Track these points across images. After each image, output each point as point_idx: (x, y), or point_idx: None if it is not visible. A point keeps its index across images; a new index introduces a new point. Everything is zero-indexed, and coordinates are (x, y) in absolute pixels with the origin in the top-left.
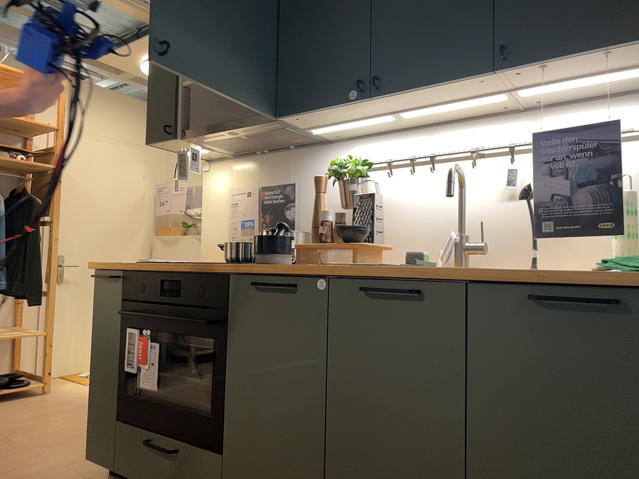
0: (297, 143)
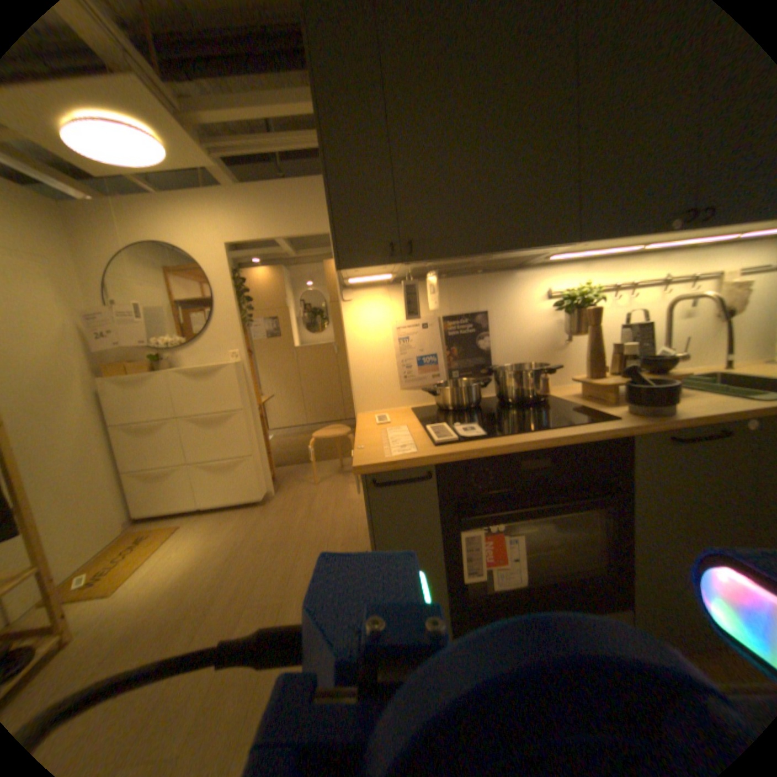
0: (491, 266)
